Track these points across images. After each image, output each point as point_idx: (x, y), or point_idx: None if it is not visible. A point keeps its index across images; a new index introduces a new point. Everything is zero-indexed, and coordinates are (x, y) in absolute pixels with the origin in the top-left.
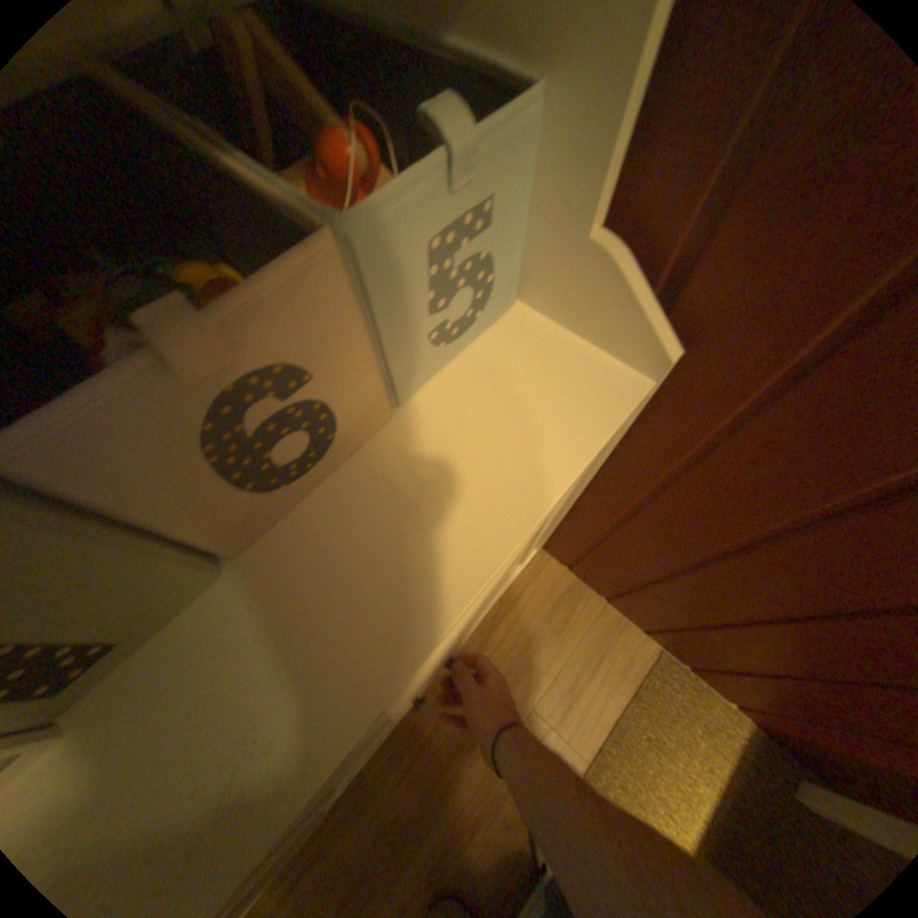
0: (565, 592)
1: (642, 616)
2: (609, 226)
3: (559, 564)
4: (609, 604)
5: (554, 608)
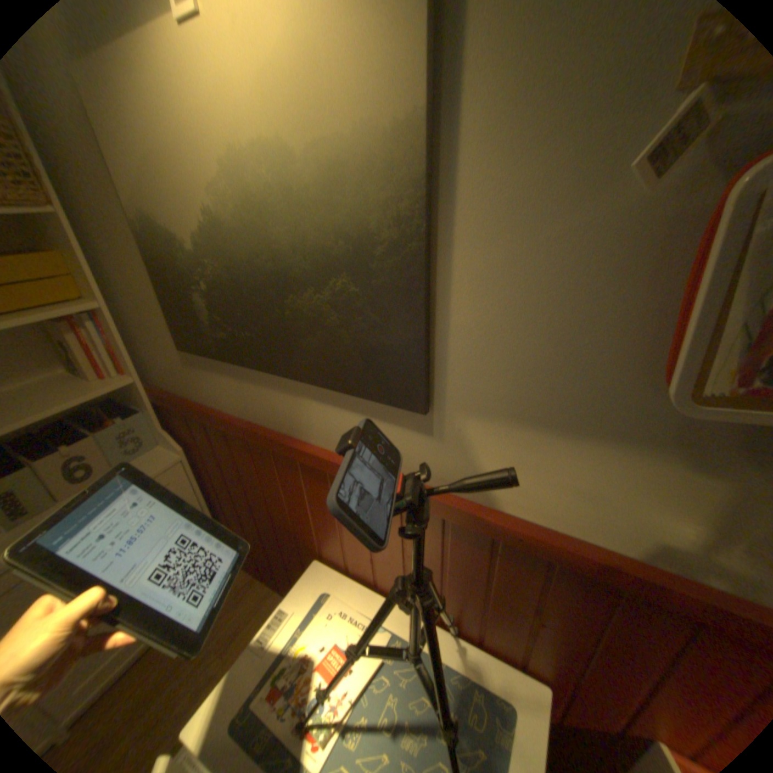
0: (243, 587)
1: (268, 581)
2: (162, 430)
3: (243, 574)
4: (264, 587)
5: (235, 596)
